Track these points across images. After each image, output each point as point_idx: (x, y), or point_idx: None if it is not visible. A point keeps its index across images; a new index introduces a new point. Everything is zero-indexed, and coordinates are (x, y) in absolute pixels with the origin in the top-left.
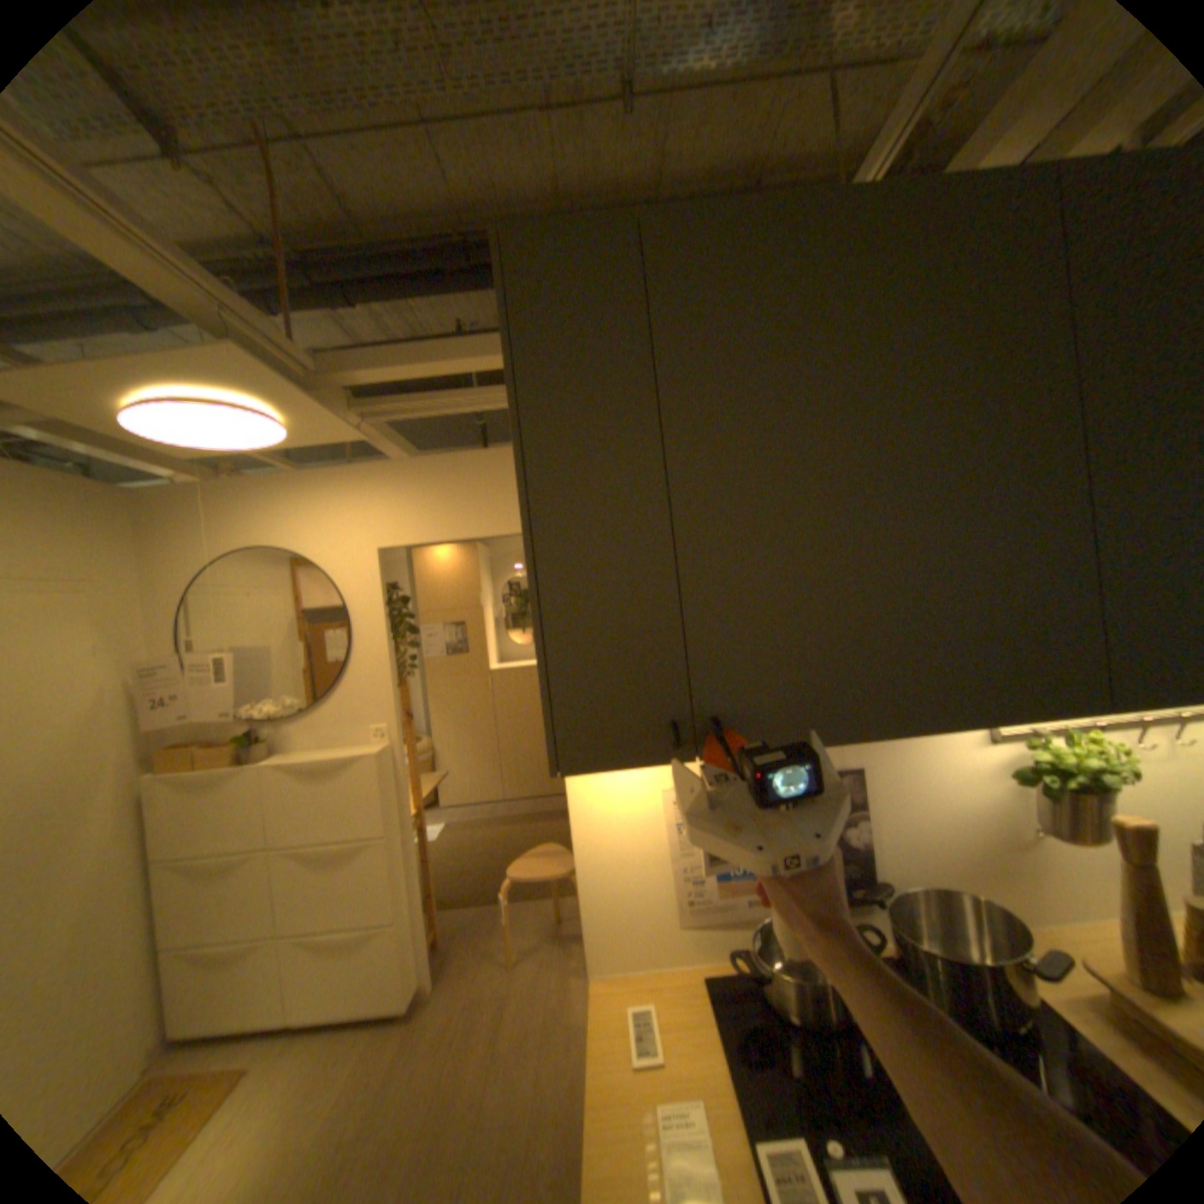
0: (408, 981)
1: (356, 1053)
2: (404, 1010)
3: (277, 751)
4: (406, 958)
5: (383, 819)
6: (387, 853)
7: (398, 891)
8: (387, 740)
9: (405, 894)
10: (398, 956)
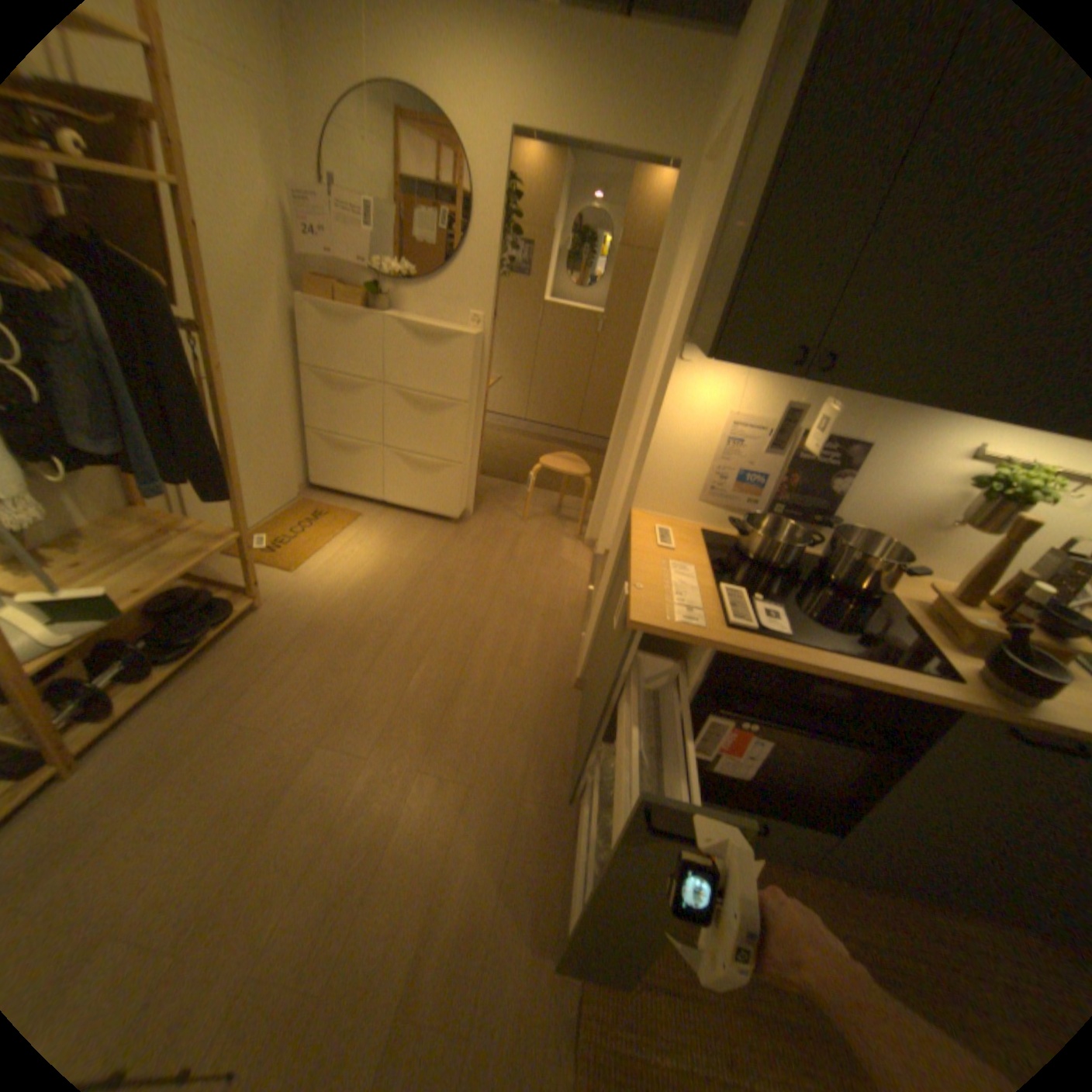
0: (462, 502)
1: (426, 528)
2: (457, 516)
3: (393, 308)
4: (463, 488)
5: (468, 389)
6: (466, 415)
7: (467, 444)
8: (480, 328)
9: (469, 449)
10: (460, 484)
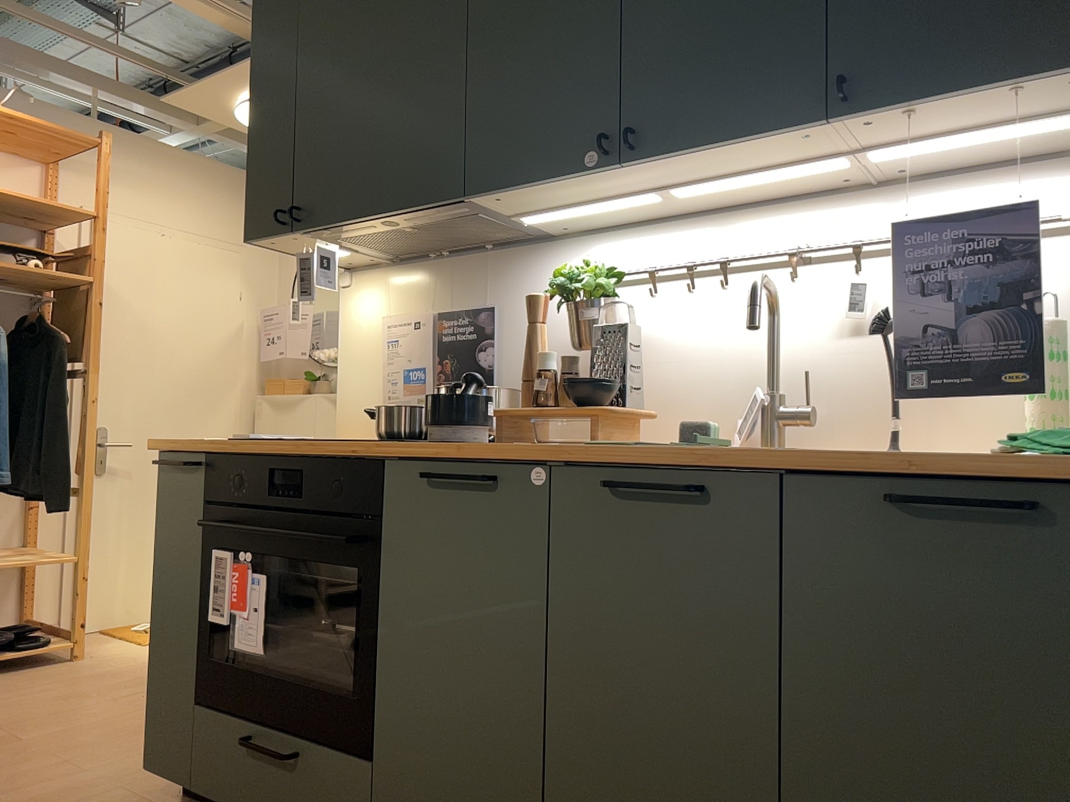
0: None
1: None
2: None
3: None
4: None
5: None
6: None
7: None
8: None
9: None
10: None
